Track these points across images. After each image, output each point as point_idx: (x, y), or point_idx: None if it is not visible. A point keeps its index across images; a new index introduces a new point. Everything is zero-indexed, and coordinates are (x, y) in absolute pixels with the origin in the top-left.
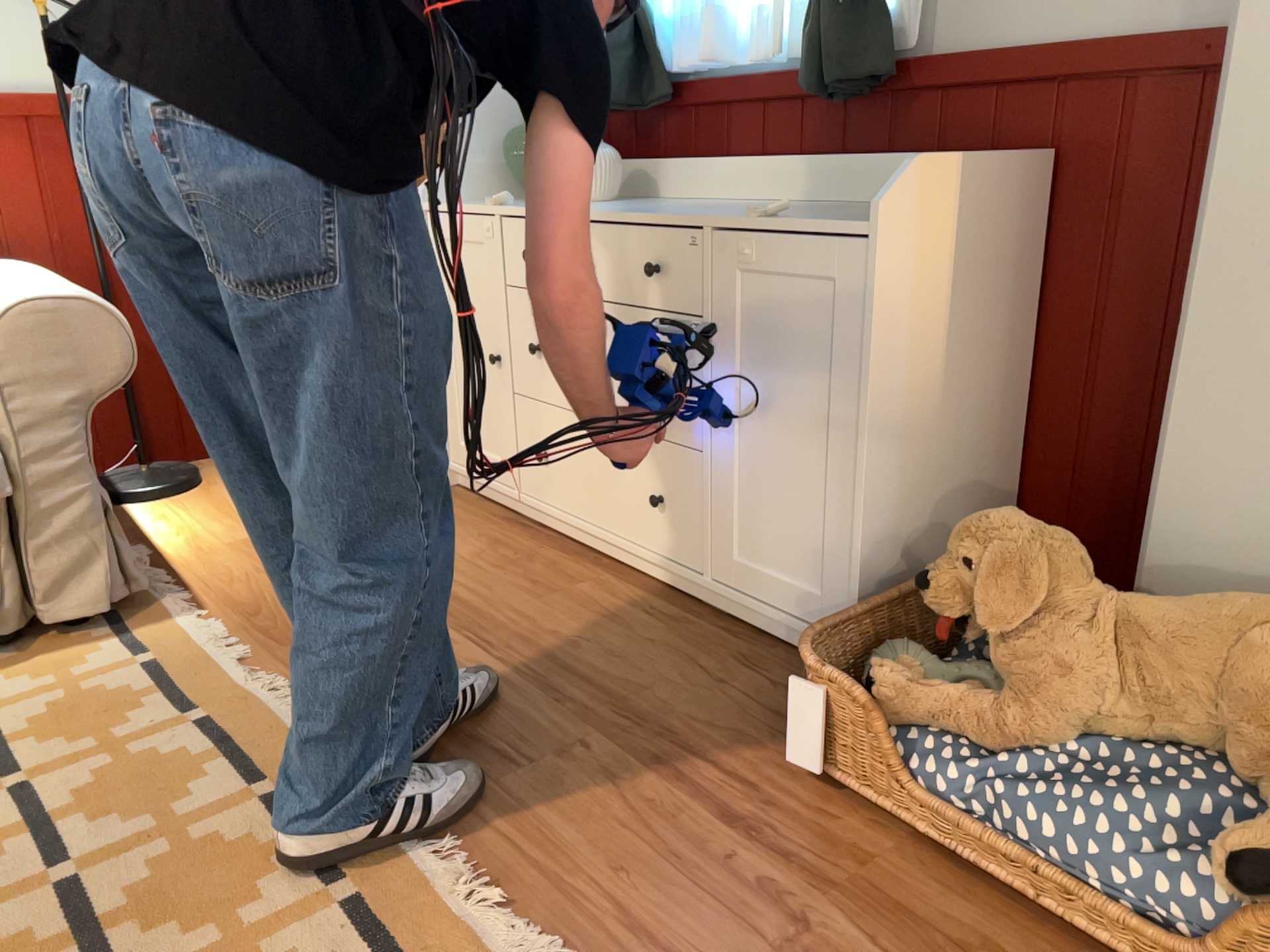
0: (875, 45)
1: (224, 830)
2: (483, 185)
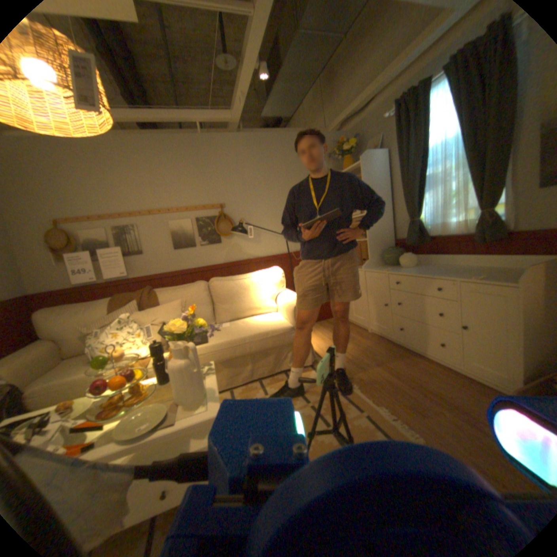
0: (502, 229)
1: (361, 424)
2: (377, 262)
